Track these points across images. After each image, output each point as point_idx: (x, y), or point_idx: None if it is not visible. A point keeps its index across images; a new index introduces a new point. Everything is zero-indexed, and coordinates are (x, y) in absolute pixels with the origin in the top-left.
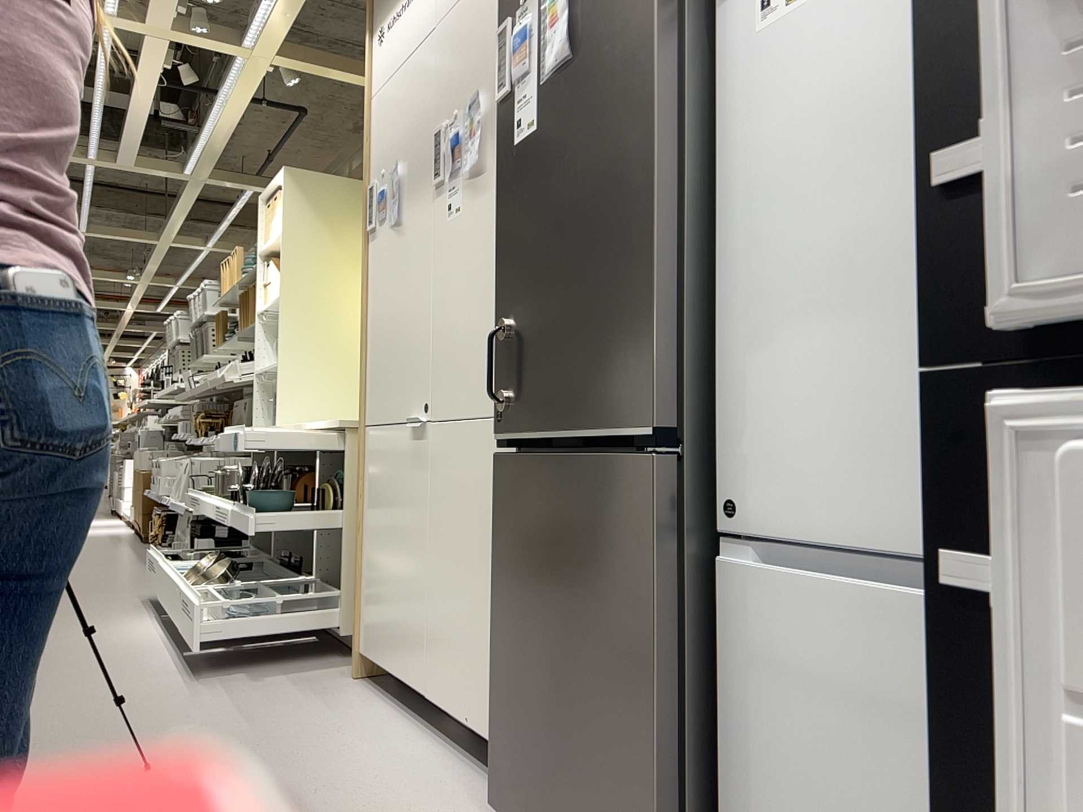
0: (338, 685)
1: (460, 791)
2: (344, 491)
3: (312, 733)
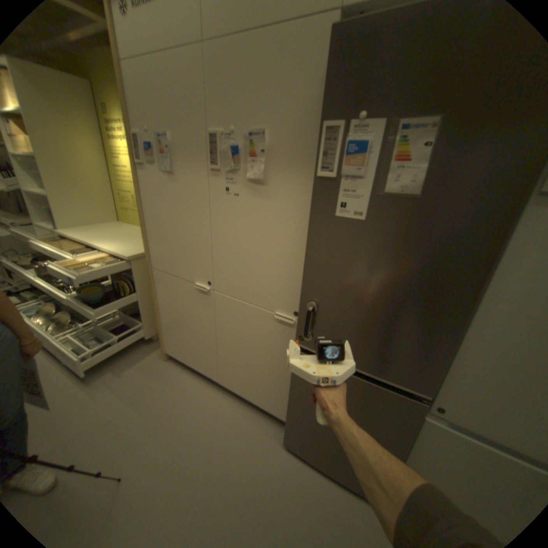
0: (161, 368)
1: (258, 428)
2: (133, 282)
3: (175, 410)
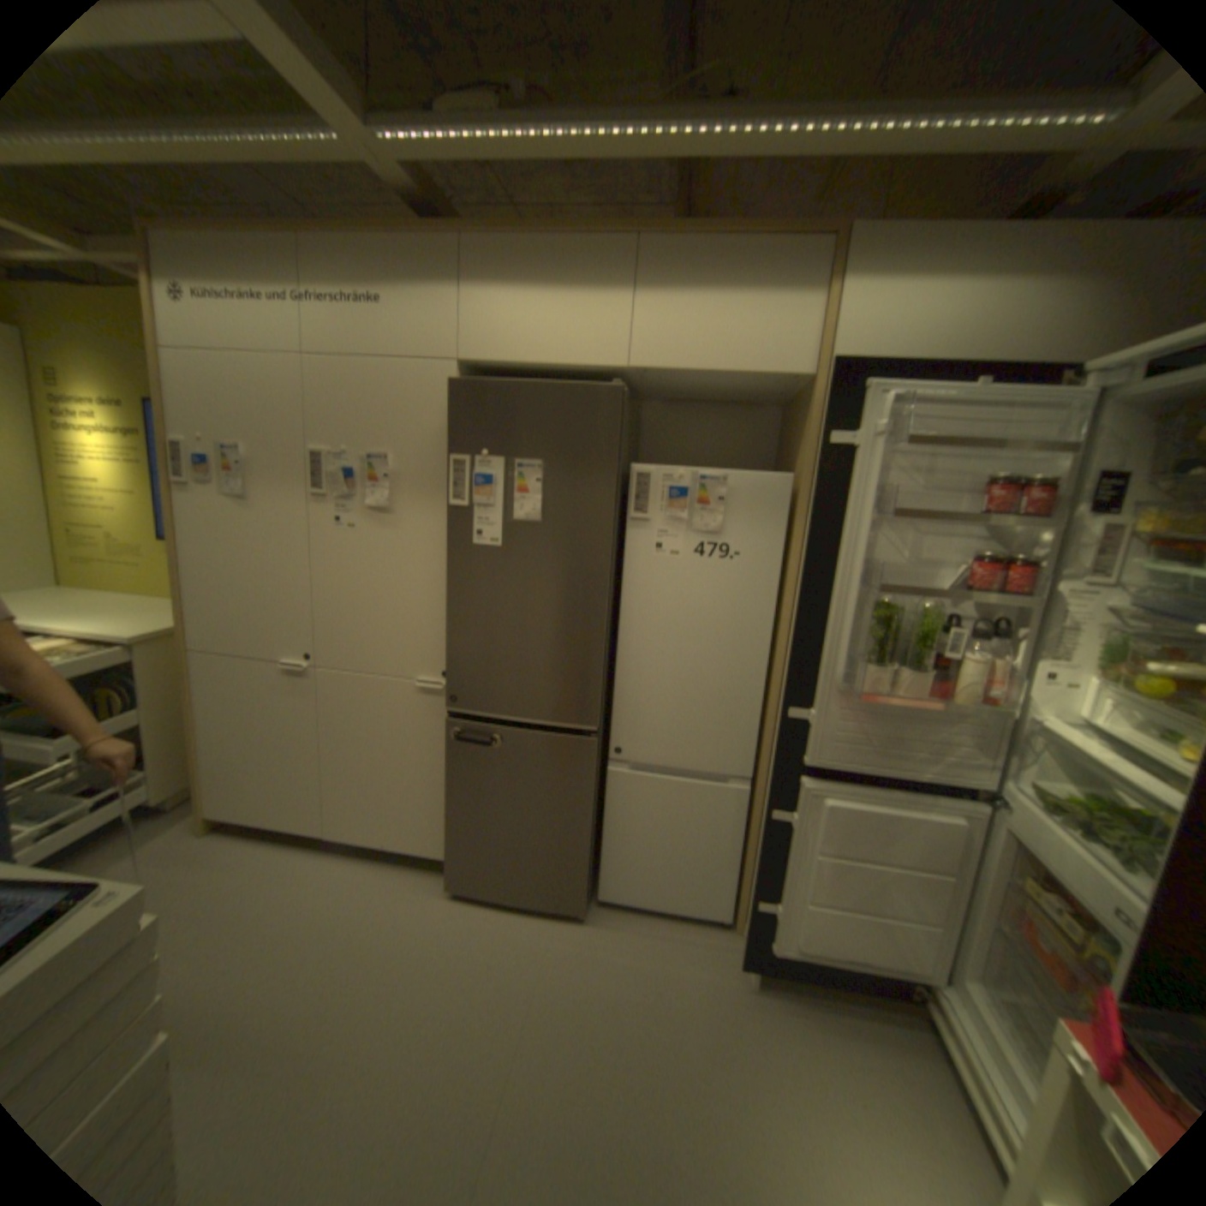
0: (196, 848)
1: (402, 886)
2: (132, 691)
3: (243, 898)
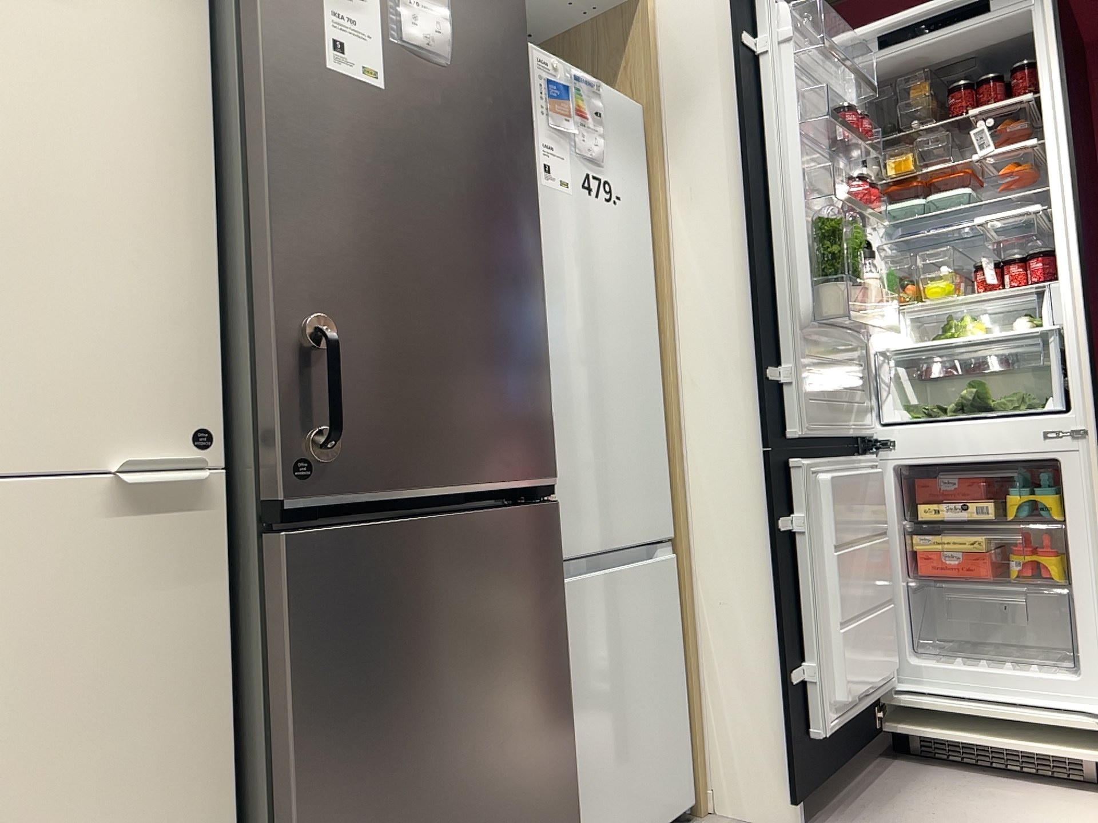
0: None
1: None
2: None
3: None
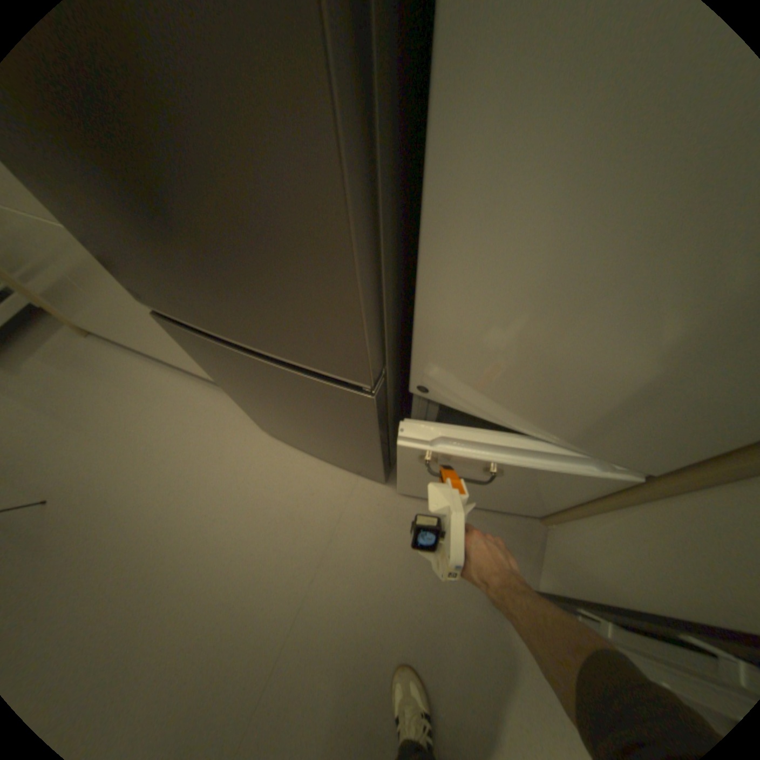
0: (79, 349)
1: (231, 412)
2: None
3: (110, 407)
